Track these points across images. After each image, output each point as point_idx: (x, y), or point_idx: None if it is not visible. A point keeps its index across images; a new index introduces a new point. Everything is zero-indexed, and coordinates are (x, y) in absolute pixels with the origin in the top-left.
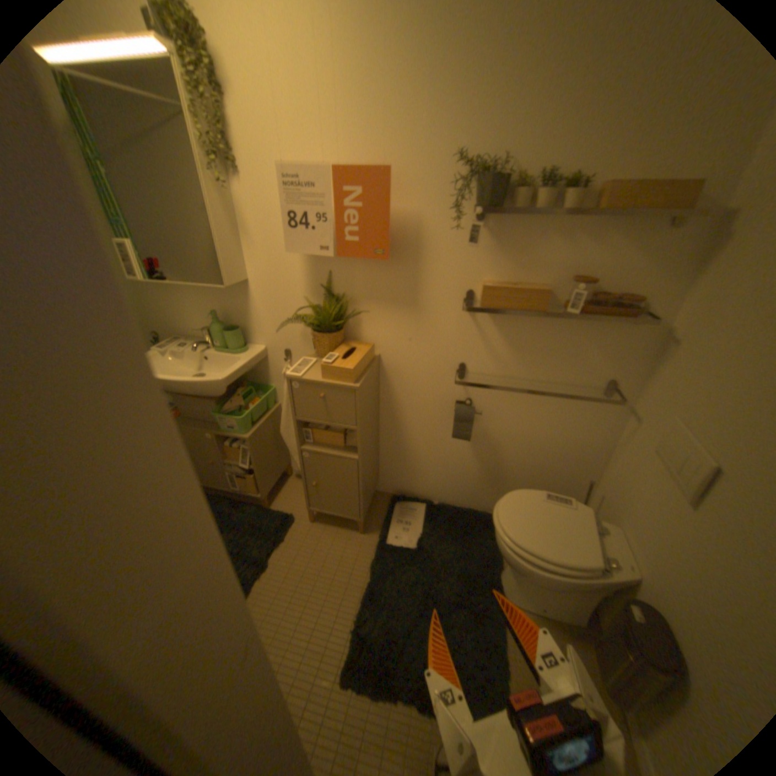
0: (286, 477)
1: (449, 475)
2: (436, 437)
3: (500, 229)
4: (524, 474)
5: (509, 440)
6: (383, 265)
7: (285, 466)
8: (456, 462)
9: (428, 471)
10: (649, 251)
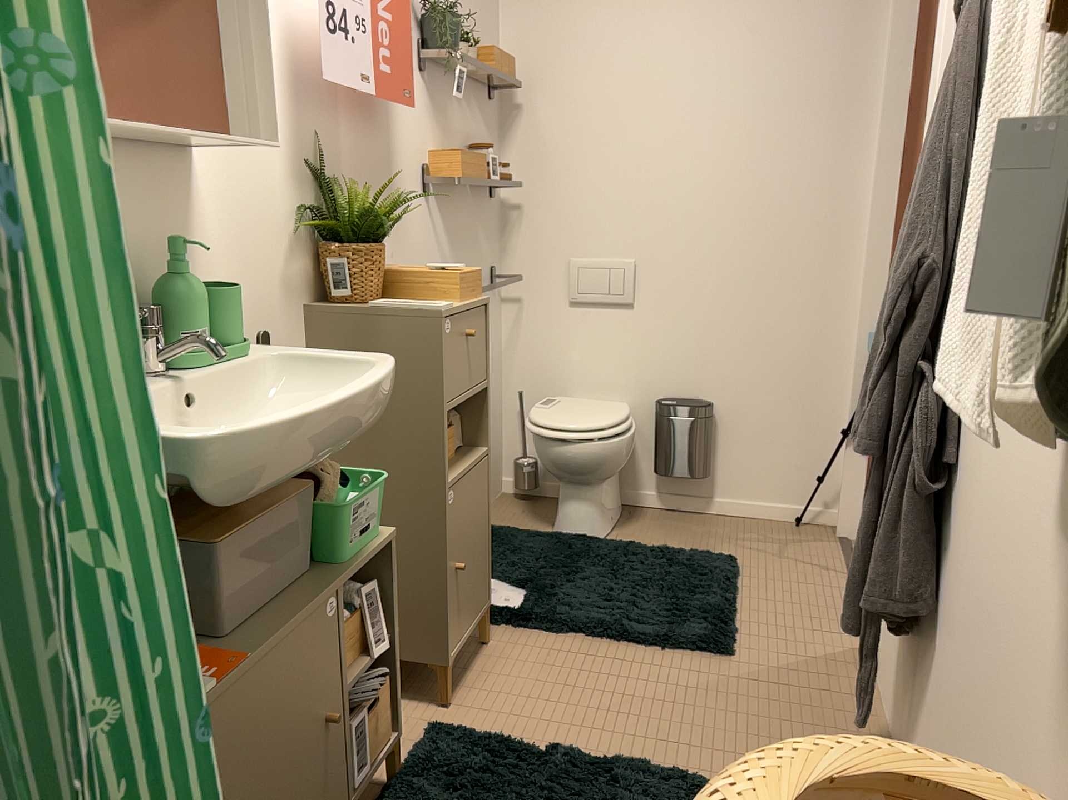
0: None
1: None
2: None
3: (434, 93)
4: None
5: None
6: (369, 131)
7: None
8: None
9: None
10: (487, 129)
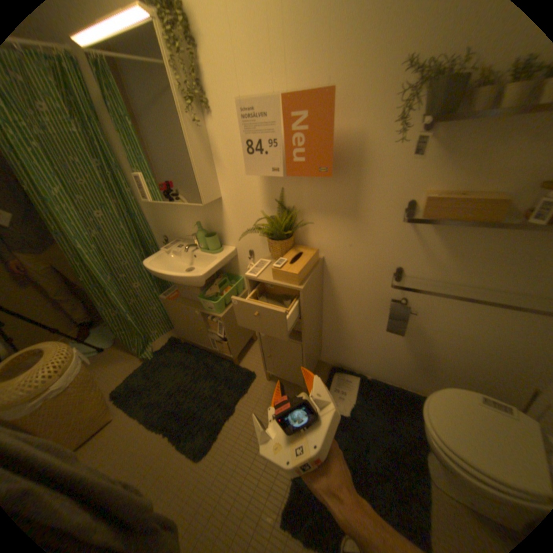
0: (253, 341)
1: (382, 358)
2: (372, 326)
3: (451, 135)
4: (457, 367)
5: (444, 337)
6: (328, 180)
7: (252, 334)
8: (389, 349)
9: (363, 352)
10: None
